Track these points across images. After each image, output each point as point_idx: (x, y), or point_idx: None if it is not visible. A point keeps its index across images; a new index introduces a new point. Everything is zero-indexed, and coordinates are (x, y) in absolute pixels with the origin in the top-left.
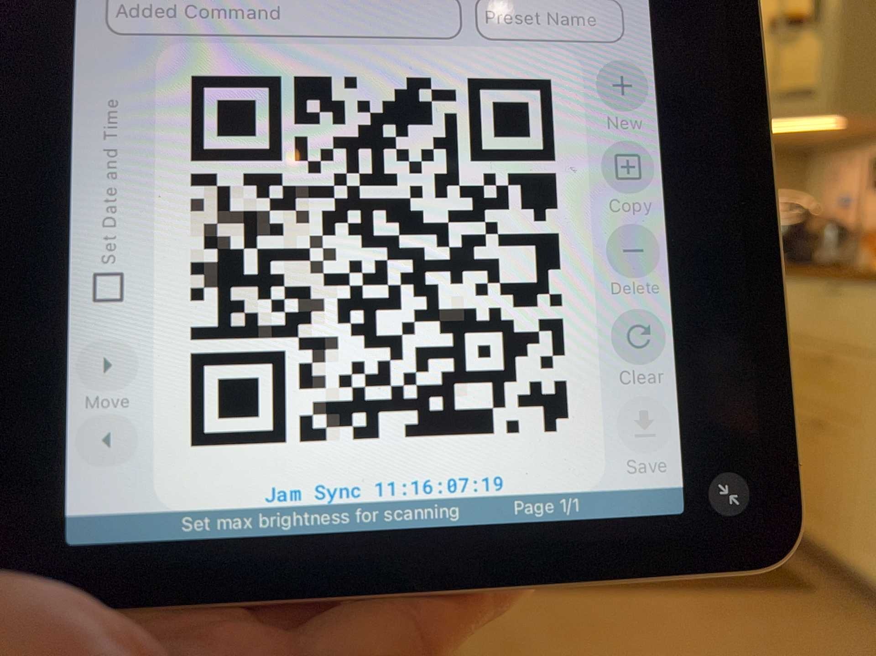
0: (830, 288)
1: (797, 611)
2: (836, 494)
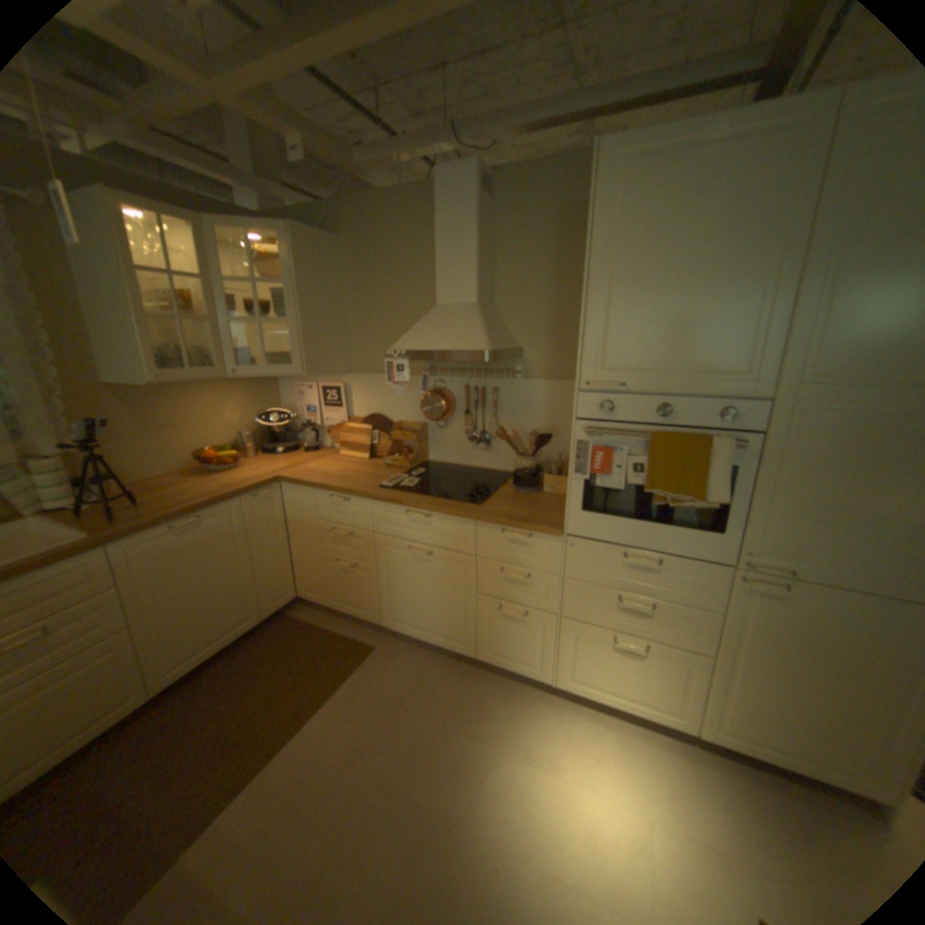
0: (341, 500)
1: (371, 669)
2: (366, 597)
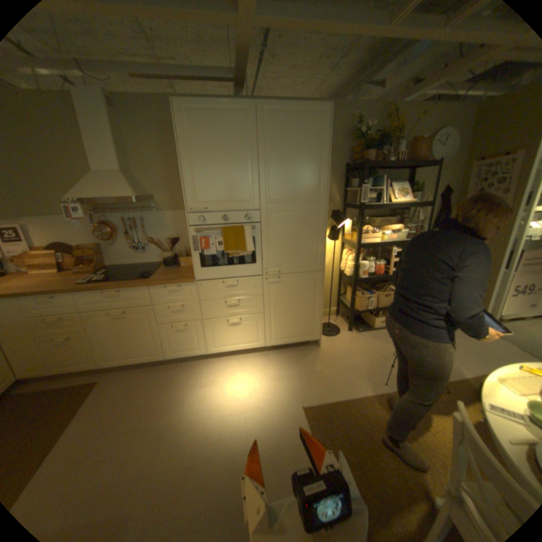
0: (47, 298)
1: (99, 392)
2: (82, 355)
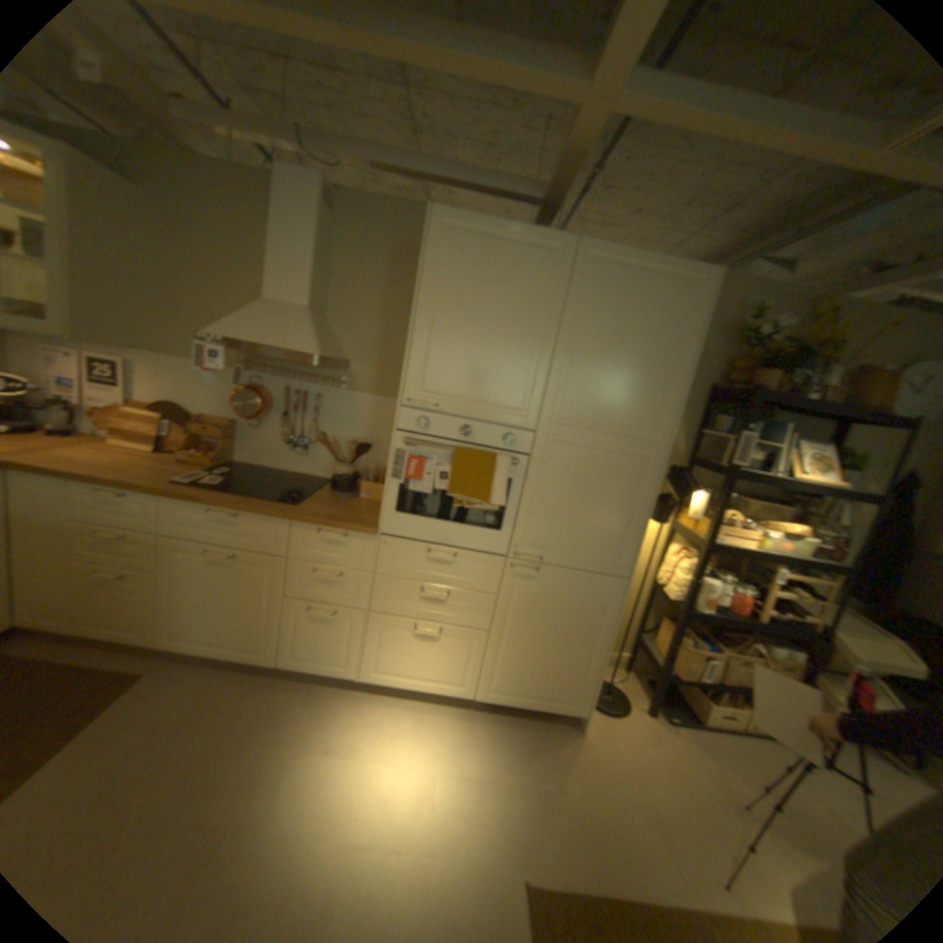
0: (111, 497)
1: (135, 700)
2: (133, 616)
